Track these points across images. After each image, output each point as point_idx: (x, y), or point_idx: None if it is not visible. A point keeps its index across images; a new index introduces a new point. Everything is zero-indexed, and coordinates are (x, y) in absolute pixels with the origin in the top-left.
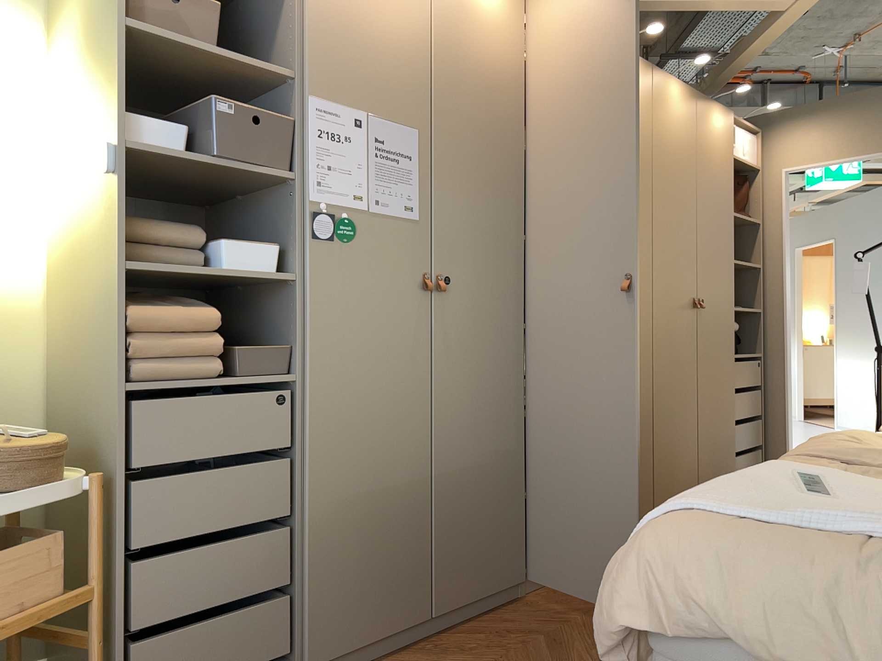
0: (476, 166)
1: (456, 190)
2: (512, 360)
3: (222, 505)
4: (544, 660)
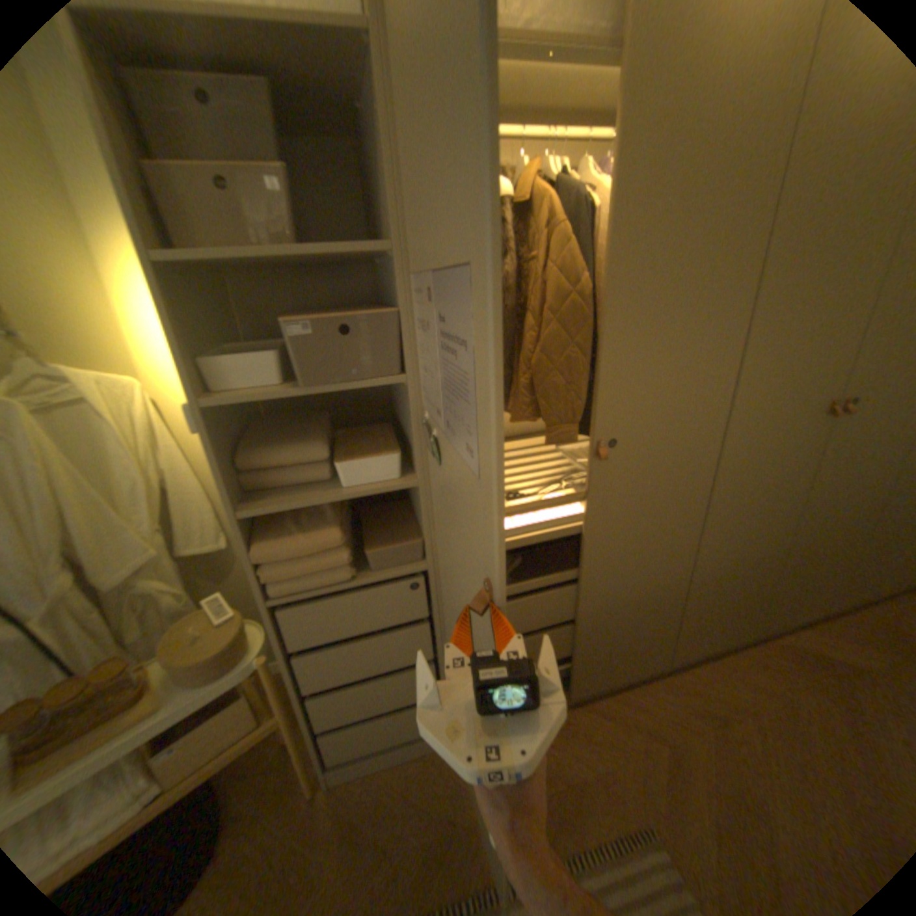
0: (674, 291)
1: (637, 333)
2: (690, 503)
3: (373, 660)
4: (659, 790)
